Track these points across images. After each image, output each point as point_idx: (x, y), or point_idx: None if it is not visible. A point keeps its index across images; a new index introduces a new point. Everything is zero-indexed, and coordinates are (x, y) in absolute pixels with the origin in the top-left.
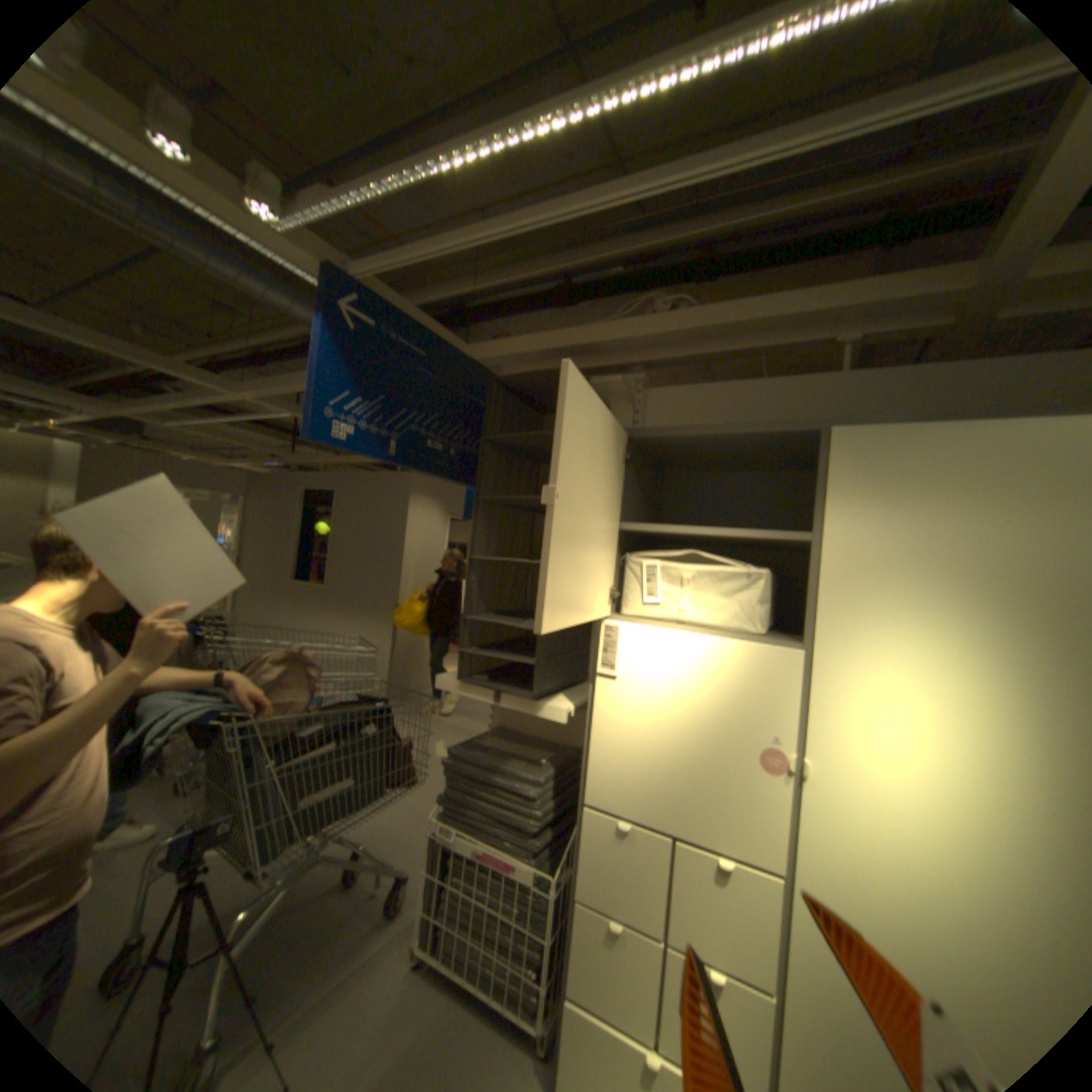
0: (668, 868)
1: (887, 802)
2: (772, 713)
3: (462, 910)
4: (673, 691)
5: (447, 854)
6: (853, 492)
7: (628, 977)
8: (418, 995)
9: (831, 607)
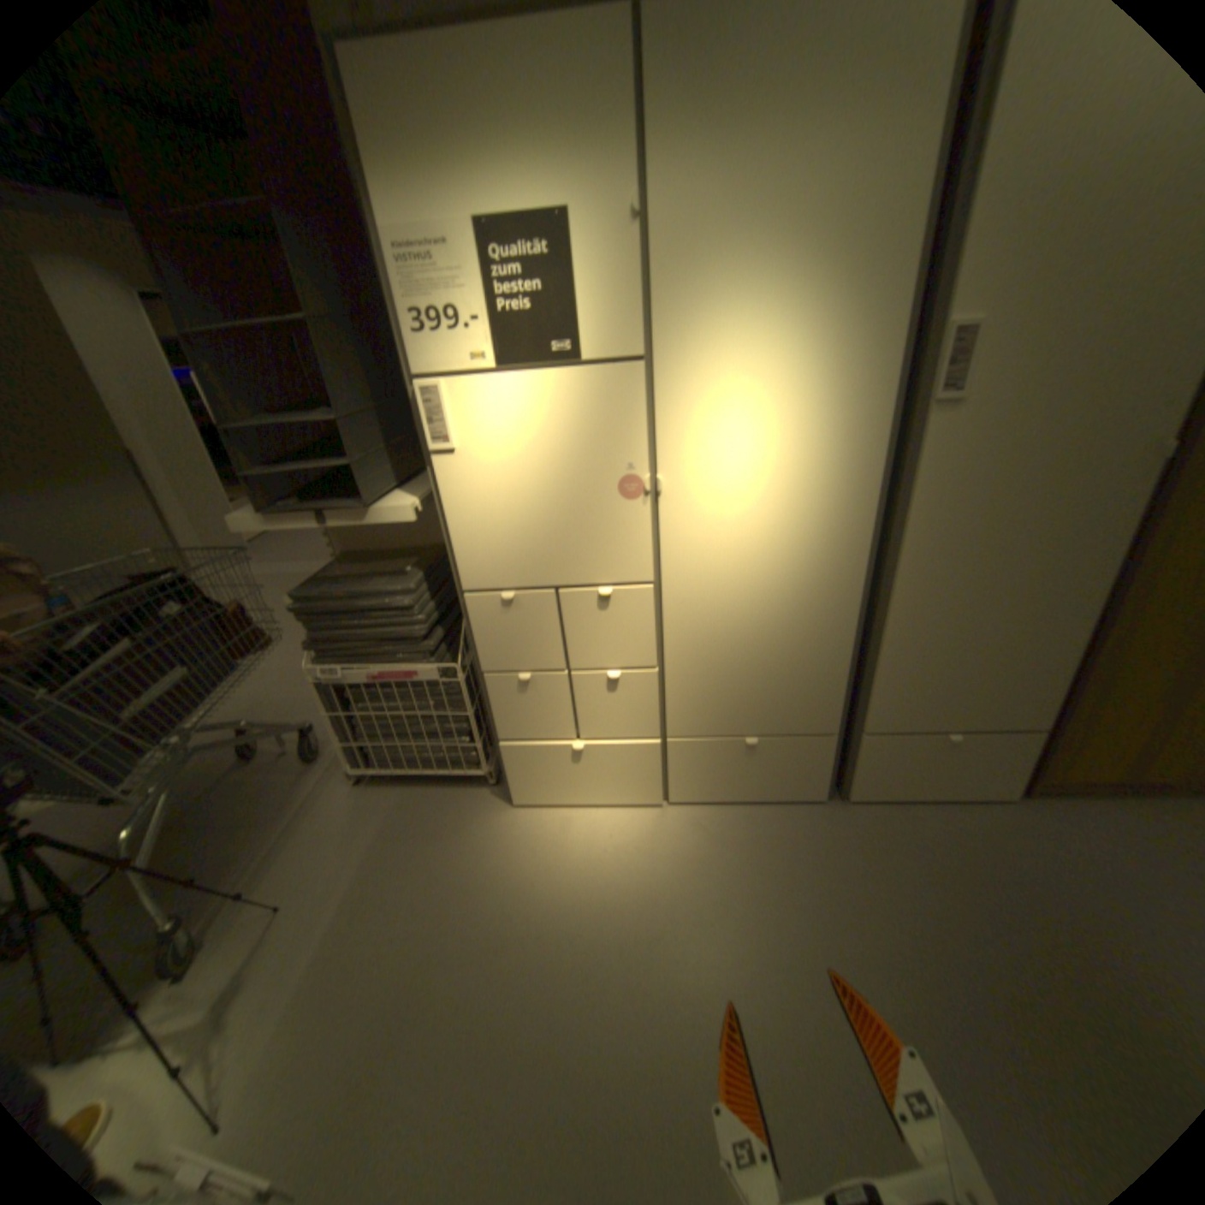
0: (556, 614)
1: (724, 491)
2: (622, 440)
3: (379, 726)
4: (520, 448)
5: (340, 690)
6: (673, 124)
7: (544, 705)
8: (369, 799)
9: (663, 301)
